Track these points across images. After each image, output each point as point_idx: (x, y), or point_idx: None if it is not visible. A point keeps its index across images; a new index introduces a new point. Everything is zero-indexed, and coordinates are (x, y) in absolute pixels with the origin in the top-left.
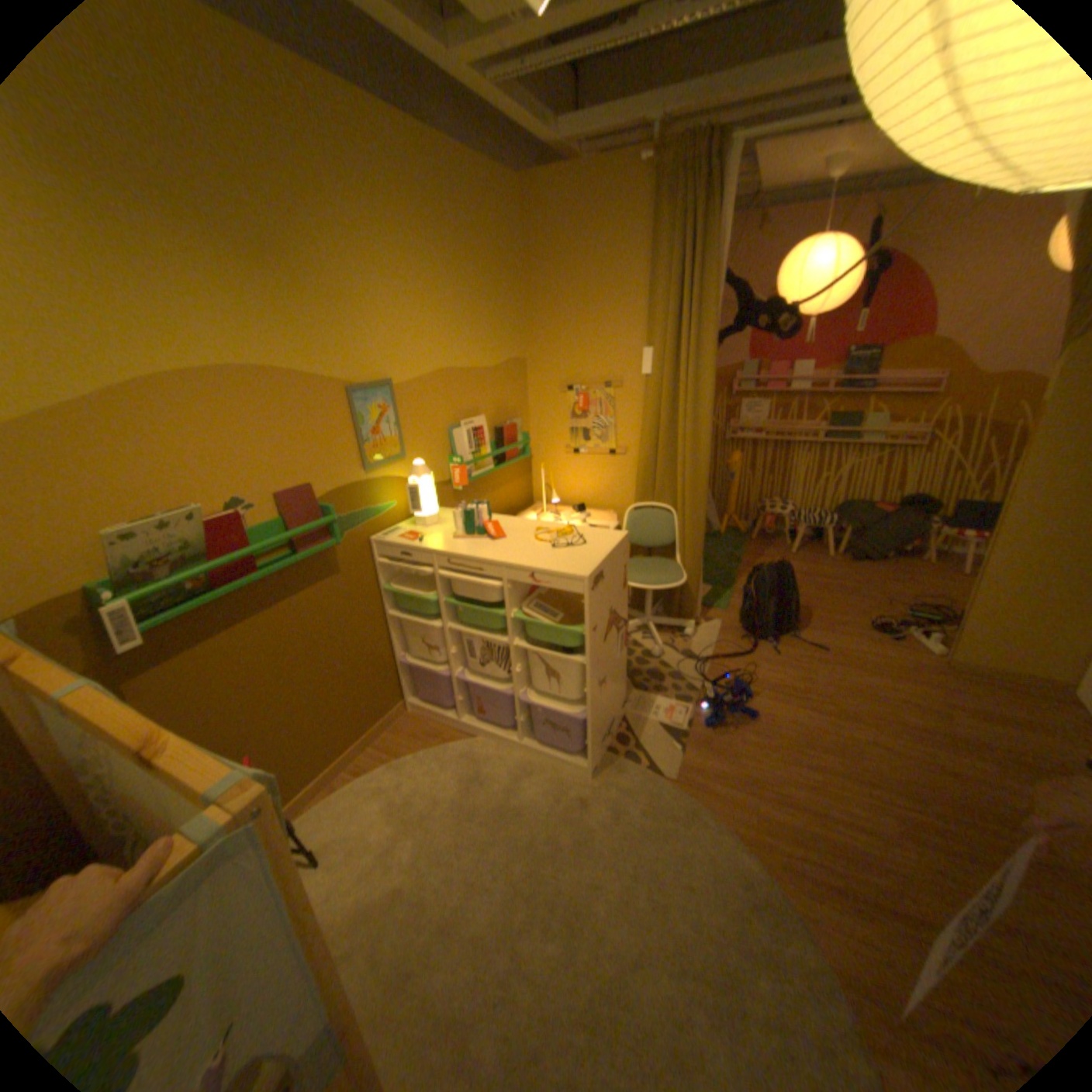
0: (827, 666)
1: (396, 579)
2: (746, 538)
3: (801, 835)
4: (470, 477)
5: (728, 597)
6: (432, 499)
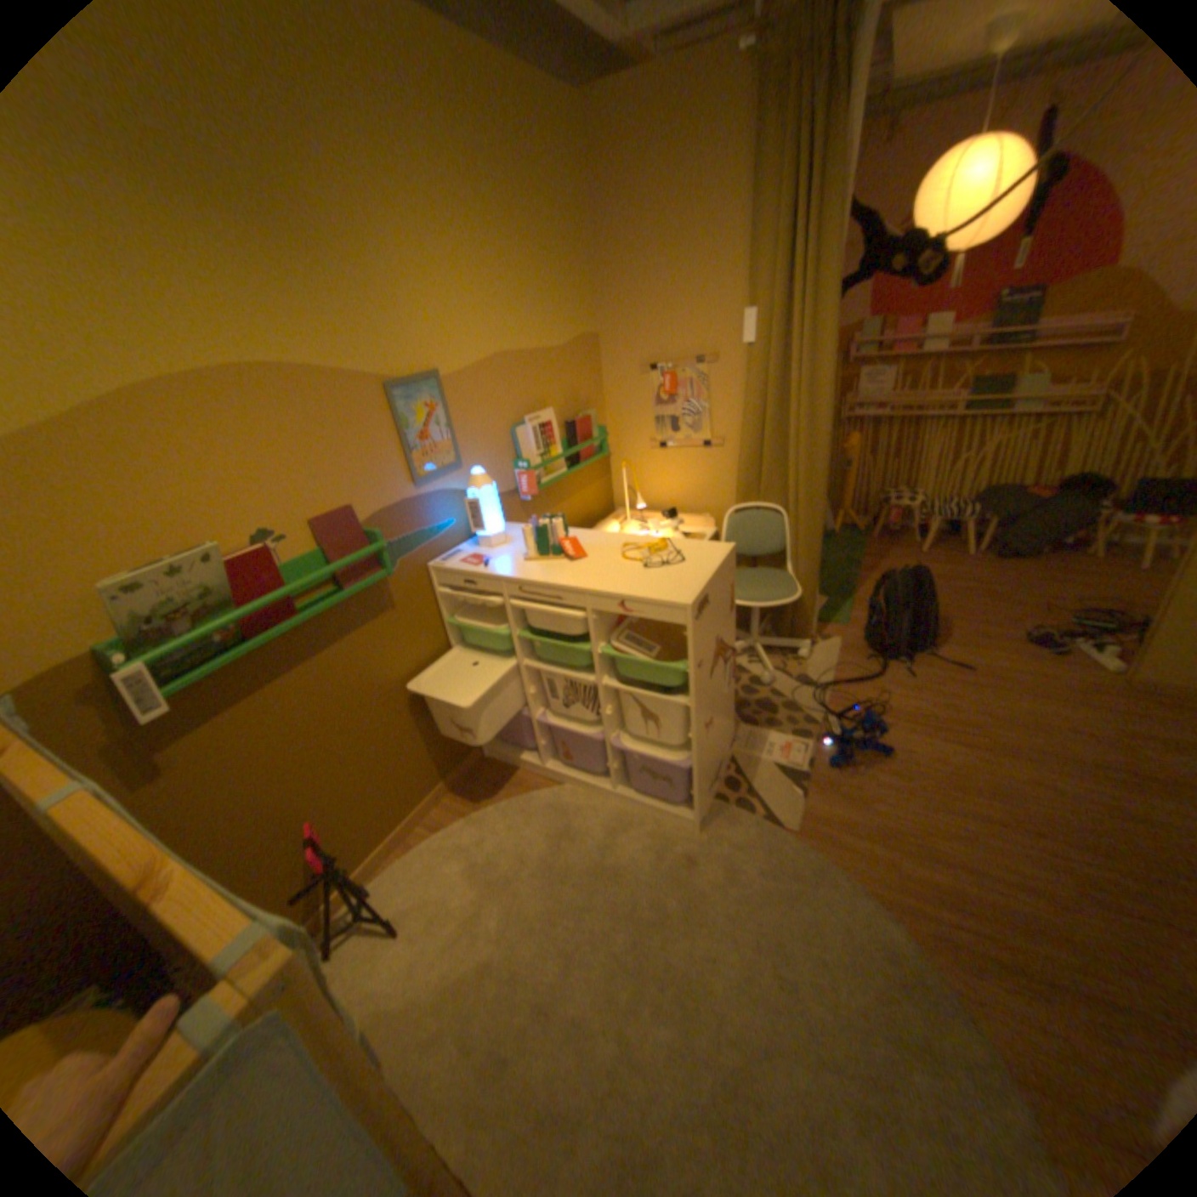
0: (975, 690)
1: (462, 610)
2: (866, 537)
3: (955, 897)
4: (540, 484)
5: (848, 610)
6: (497, 515)
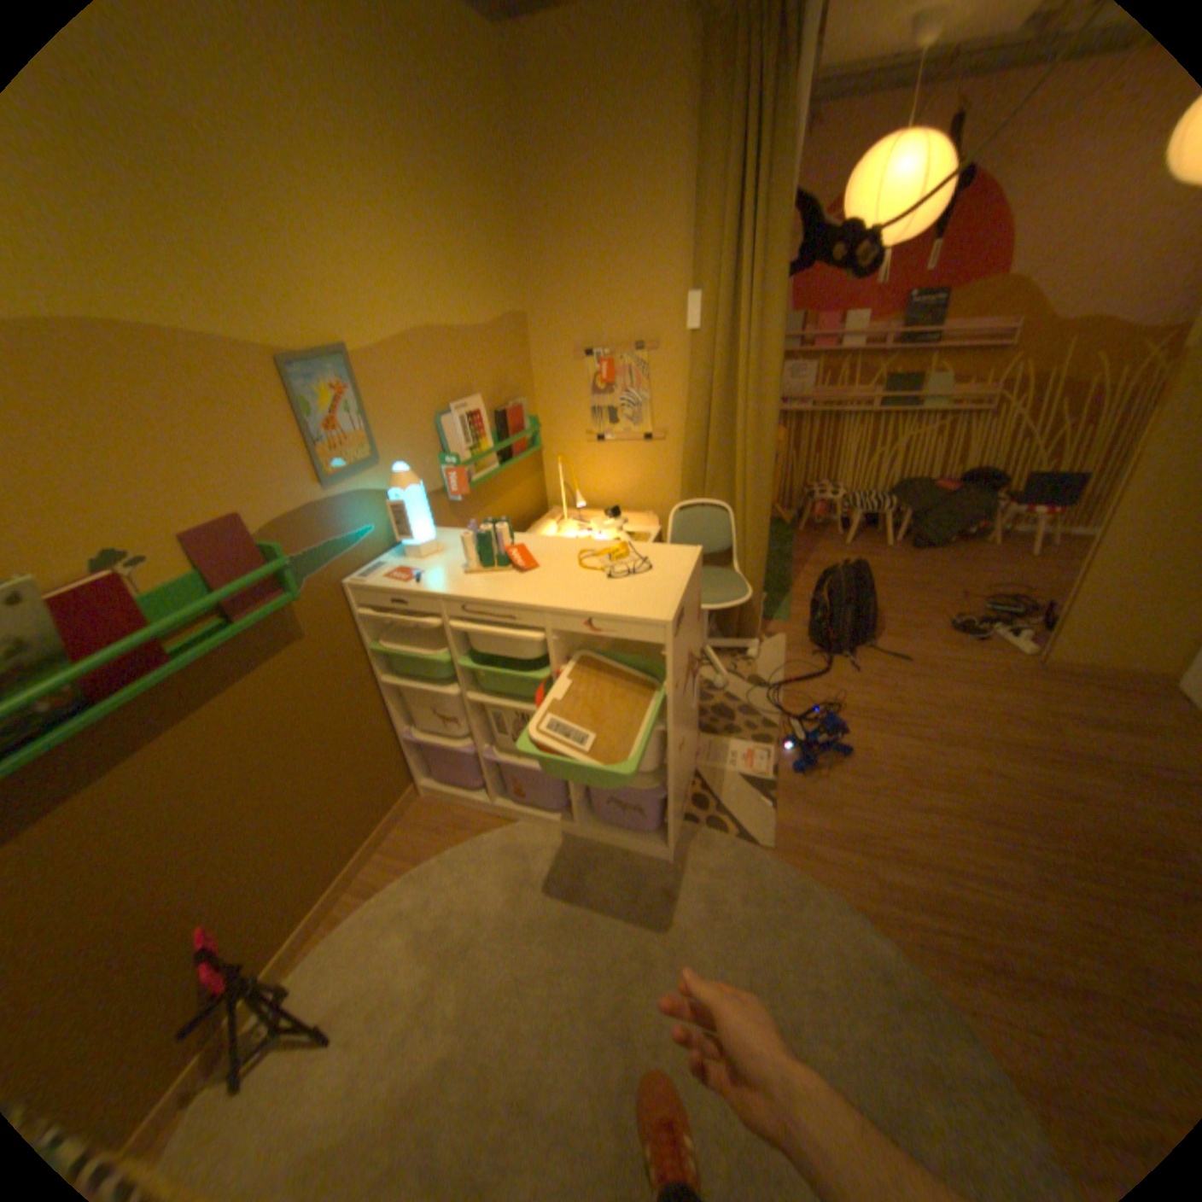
0: (914, 680)
1: (387, 632)
2: (792, 531)
3: (932, 899)
4: (471, 482)
5: (787, 605)
6: (427, 519)
